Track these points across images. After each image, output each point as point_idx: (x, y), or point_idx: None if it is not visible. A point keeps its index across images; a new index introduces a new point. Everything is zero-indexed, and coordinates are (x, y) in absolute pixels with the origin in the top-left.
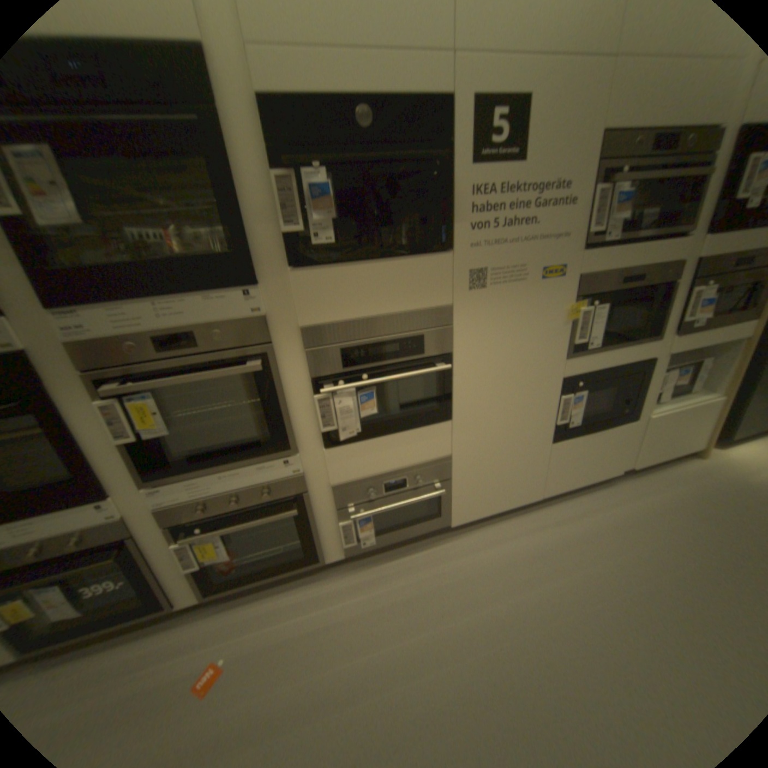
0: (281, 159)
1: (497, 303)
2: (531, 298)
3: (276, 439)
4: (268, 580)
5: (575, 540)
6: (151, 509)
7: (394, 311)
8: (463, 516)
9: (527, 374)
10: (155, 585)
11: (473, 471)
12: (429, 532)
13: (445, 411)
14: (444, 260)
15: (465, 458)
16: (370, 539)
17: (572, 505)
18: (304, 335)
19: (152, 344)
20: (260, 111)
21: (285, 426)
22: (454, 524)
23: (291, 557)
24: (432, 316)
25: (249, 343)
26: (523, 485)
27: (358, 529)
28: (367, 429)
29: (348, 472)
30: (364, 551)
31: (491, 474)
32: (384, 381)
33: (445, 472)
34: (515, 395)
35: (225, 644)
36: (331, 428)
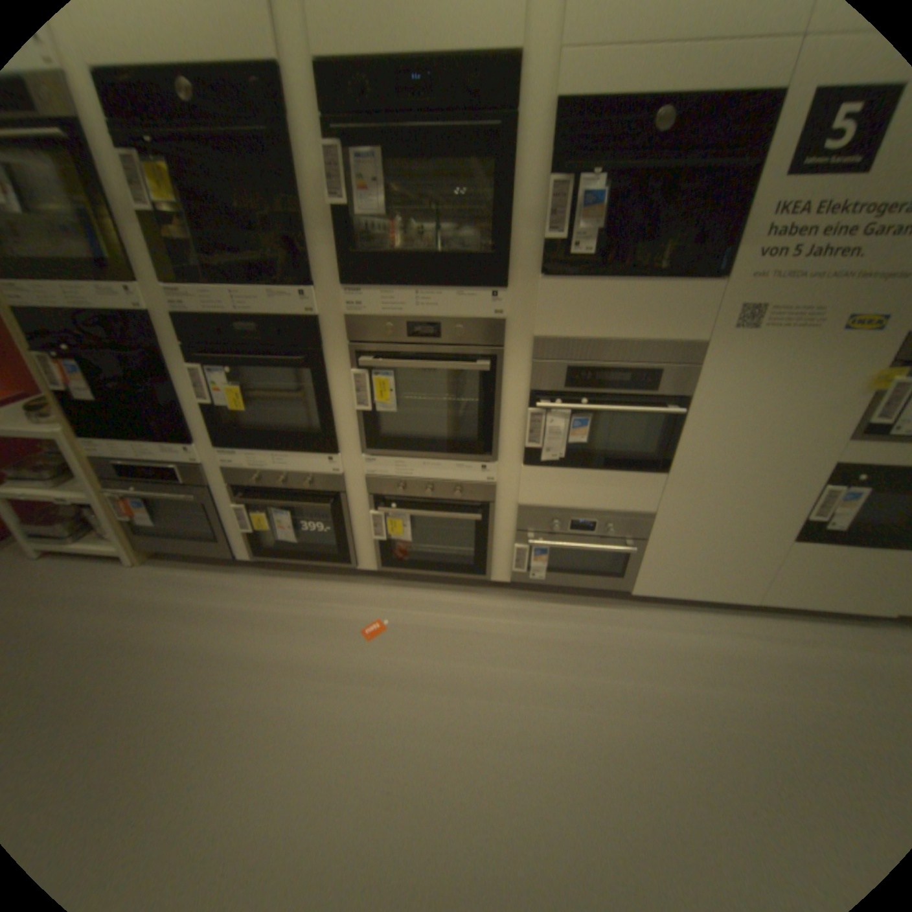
0: (564, 162)
1: (771, 348)
2: (821, 350)
3: (481, 441)
4: (436, 573)
5: (789, 664)
6: (365, 474)
7: (637, 336)
8: (650, 587)
9: (786, 445)
10: (350, 541)
11: (678, 541)
12: (605, 592)
13: (663, 461)
14: (714, 287)
15: (671, 522)
16: (540, 572)
17: (802, 628)
18: (536, 345)
19: (405, 328)
20: (558, 113)
21: (492, 431)
22: (636, 595)
23: (461, 562)
24: (681, 349)
25: (484, 342)
26: (738, 579)
27: (532, 556)
28: (571, 457)
29: (539, 495)
30: (530, 583)
31: (699, 551)
32: (604, 409)
33: (643, 530)
34: (760, 467)
35: (391, 611)
36: (535, 445)
